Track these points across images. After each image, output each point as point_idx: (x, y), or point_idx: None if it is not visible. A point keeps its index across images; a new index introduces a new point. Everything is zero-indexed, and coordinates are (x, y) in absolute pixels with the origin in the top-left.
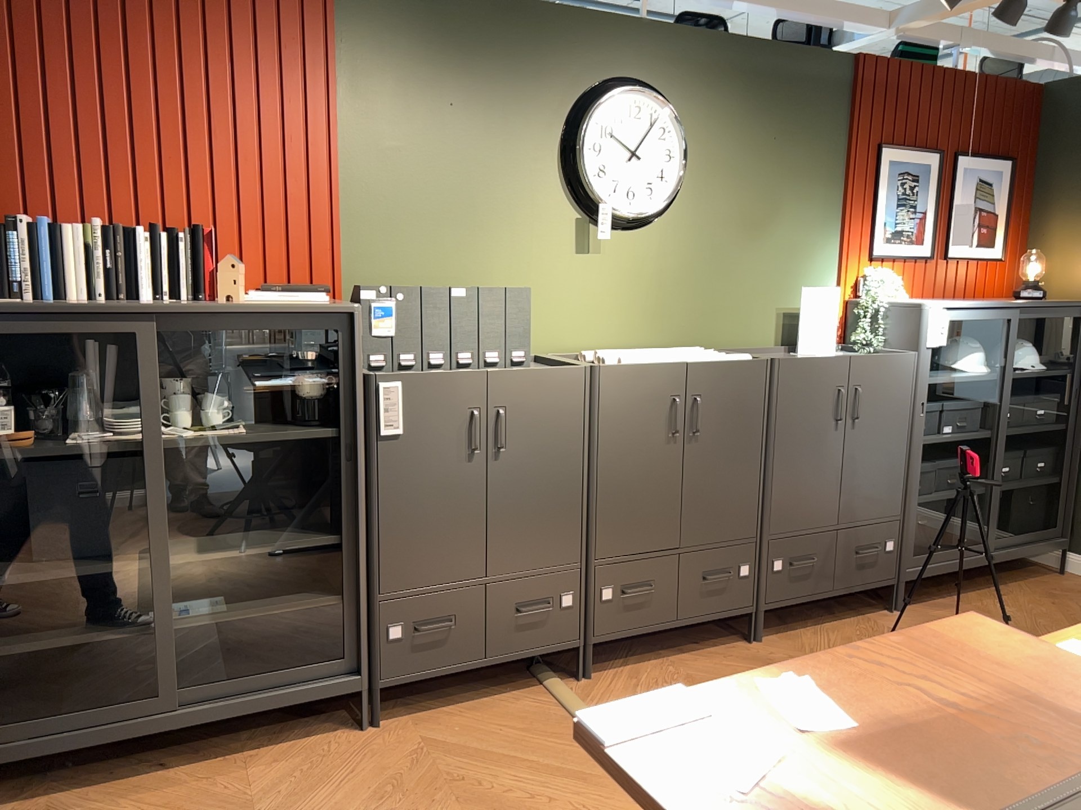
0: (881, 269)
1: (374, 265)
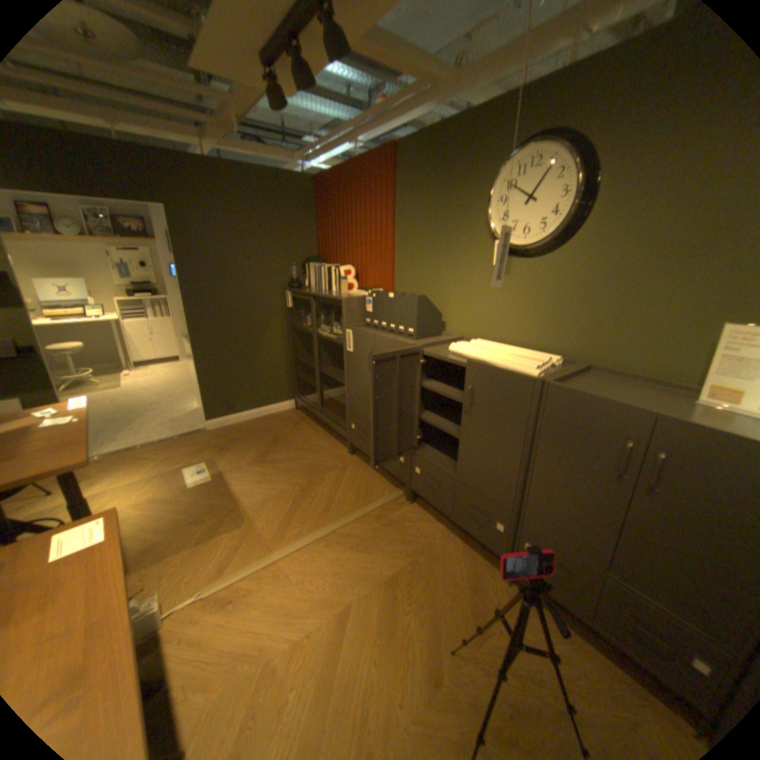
0: None
1: (404, 281)
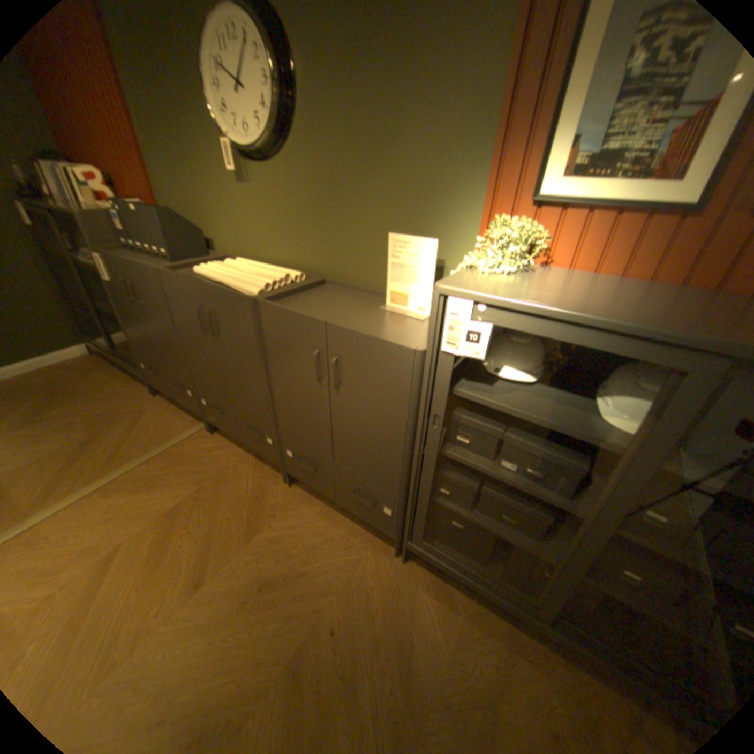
0: (525, 219)
1: (160, 188)
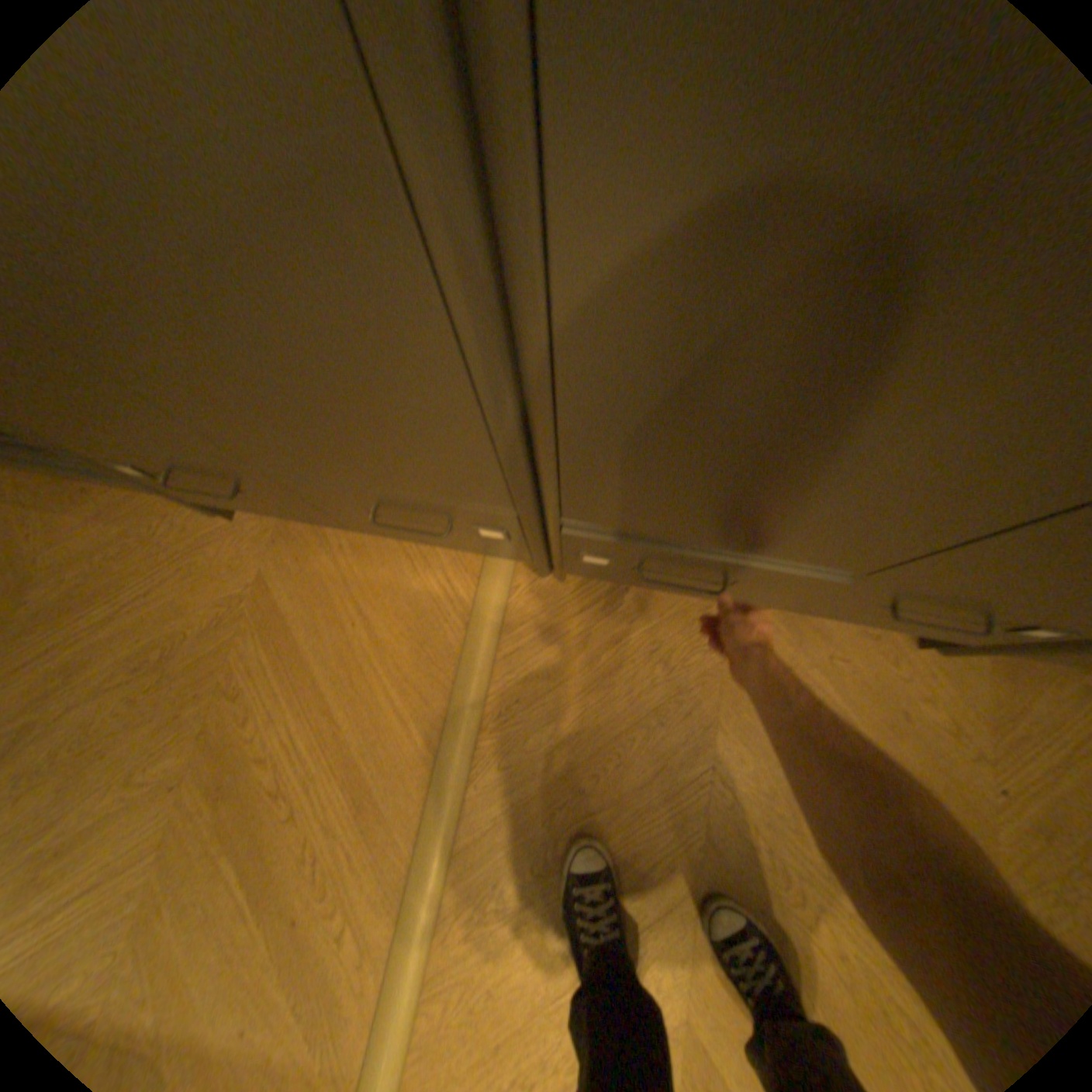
0: None
1: None
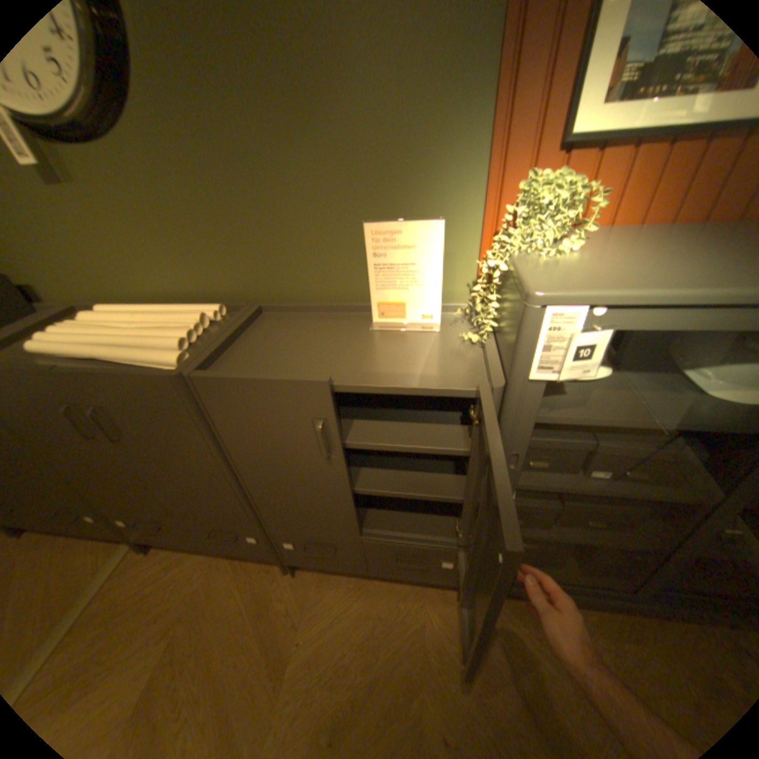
0: (566, 170)
1: None
